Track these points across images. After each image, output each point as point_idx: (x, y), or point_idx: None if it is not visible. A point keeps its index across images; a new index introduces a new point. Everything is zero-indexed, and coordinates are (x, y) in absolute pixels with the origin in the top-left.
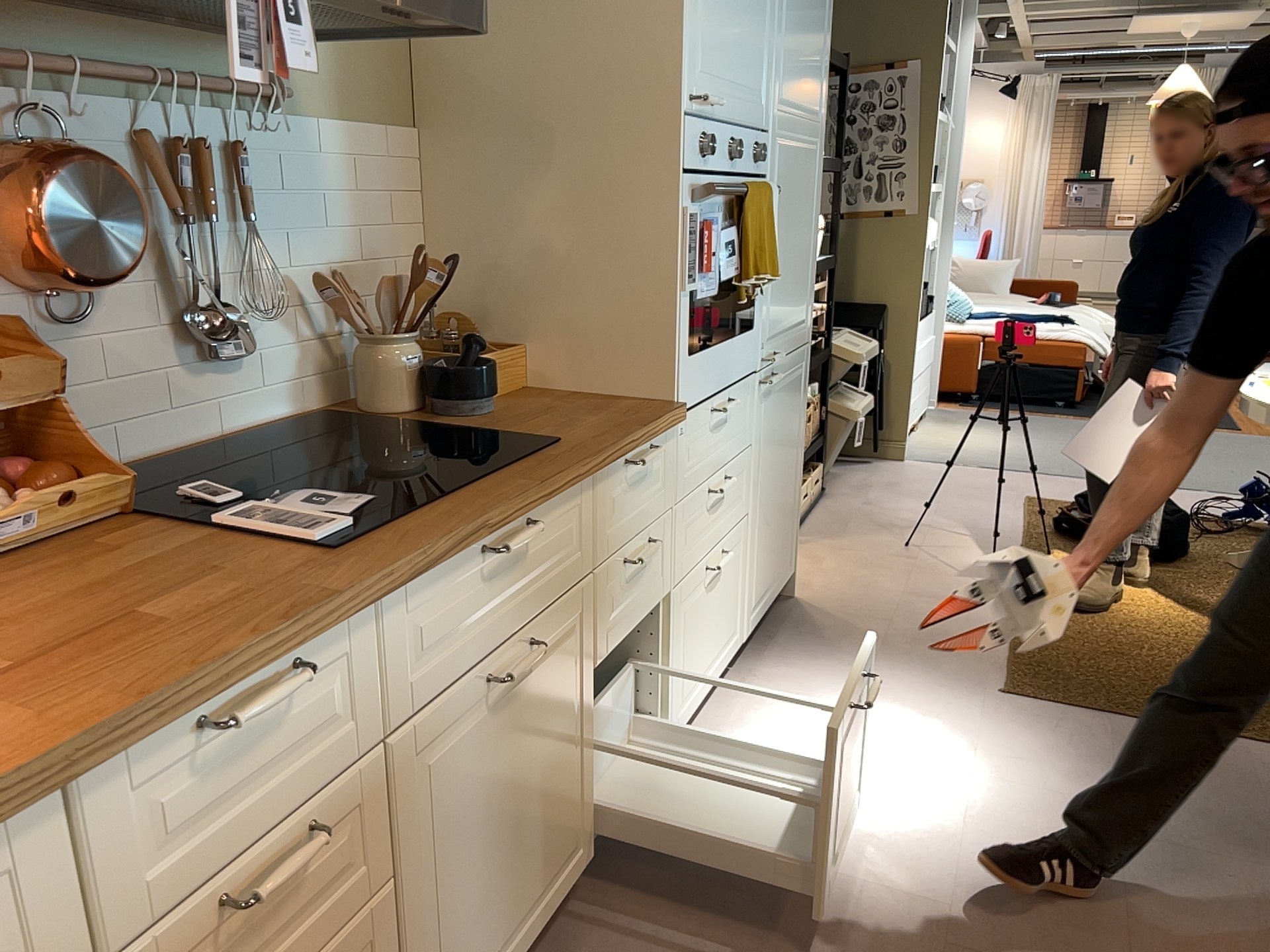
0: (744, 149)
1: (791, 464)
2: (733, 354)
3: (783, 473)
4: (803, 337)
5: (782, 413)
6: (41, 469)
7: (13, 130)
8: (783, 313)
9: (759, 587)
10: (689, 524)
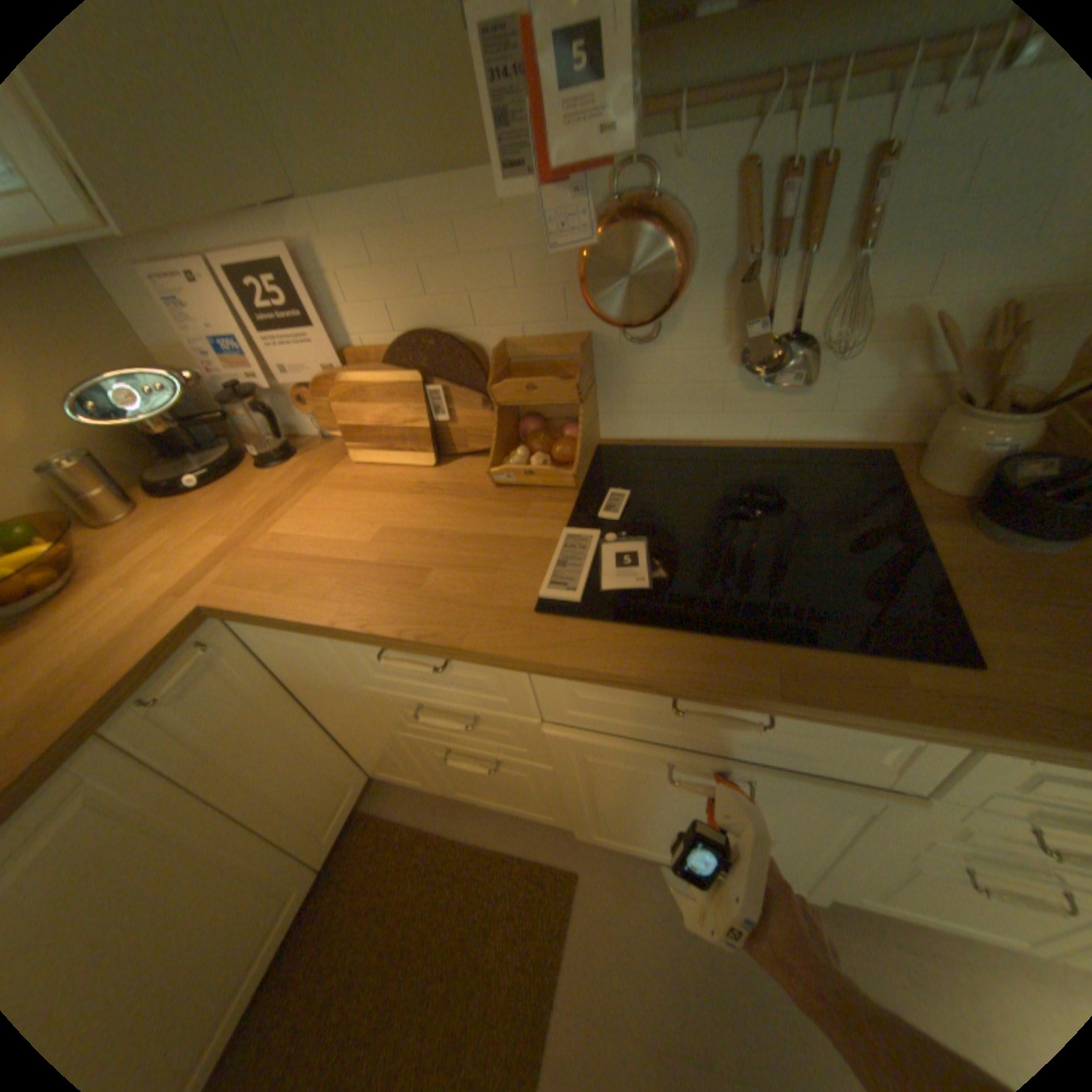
0: None
1: None
2: None
3: None
4: None
5: None
6: (561, 441)
7: (616, 182)
8: None
9: None
10: None
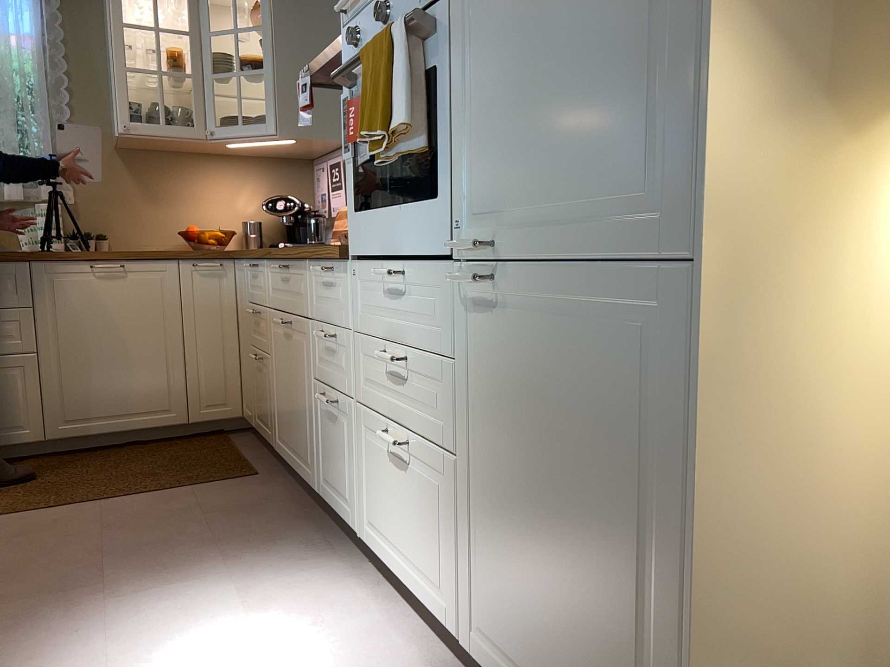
0: (384, 5)
1: (609, 528)
2: (405, 224)
3: (564, 504)
4: (642, 240)
5: (545, 371)
6: None
7: None
8: (521, 181)
9: (495, 622)
10: (369, 364)
